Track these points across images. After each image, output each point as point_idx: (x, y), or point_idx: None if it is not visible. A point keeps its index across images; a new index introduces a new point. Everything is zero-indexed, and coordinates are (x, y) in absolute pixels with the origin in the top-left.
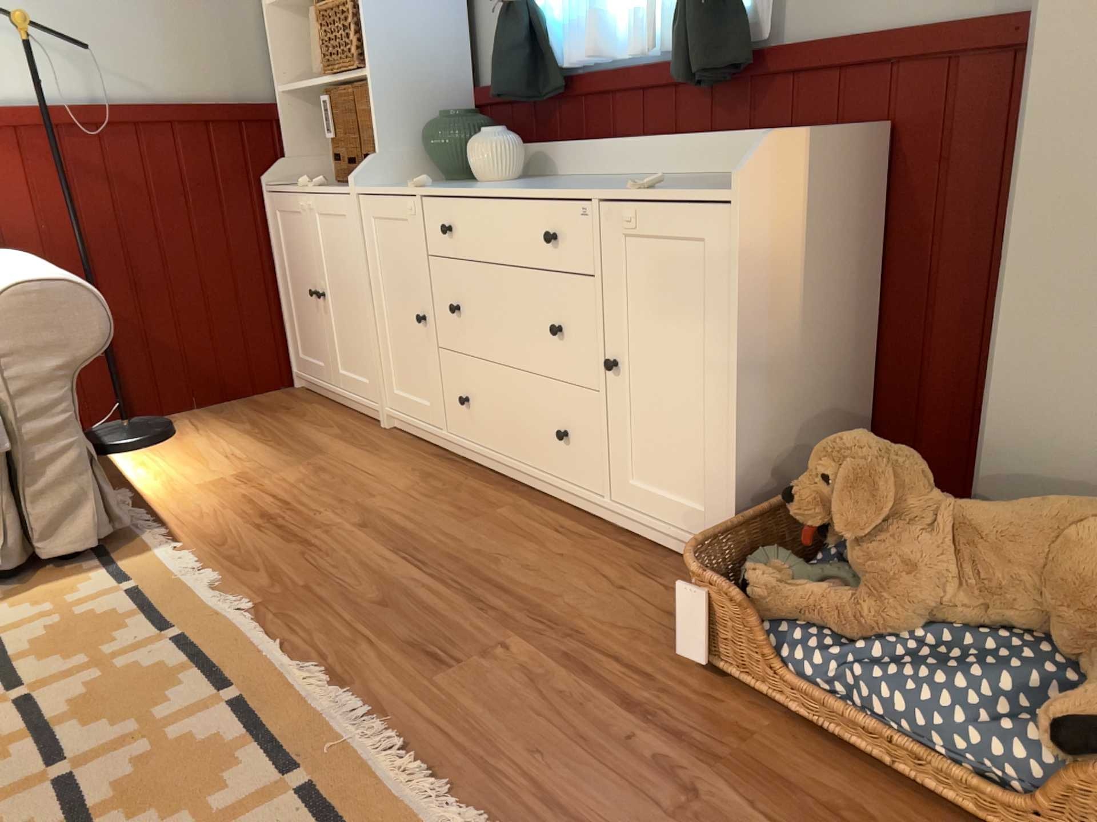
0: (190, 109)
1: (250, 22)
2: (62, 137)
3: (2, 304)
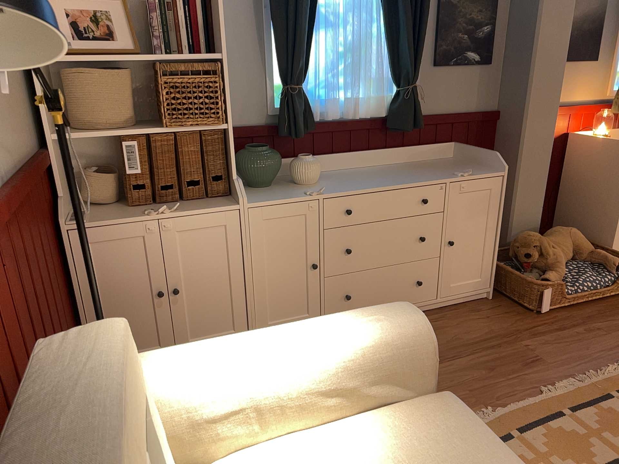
0: (31, 165)
1: (18, 74)
2: (1, 225)
3: (427, 335)
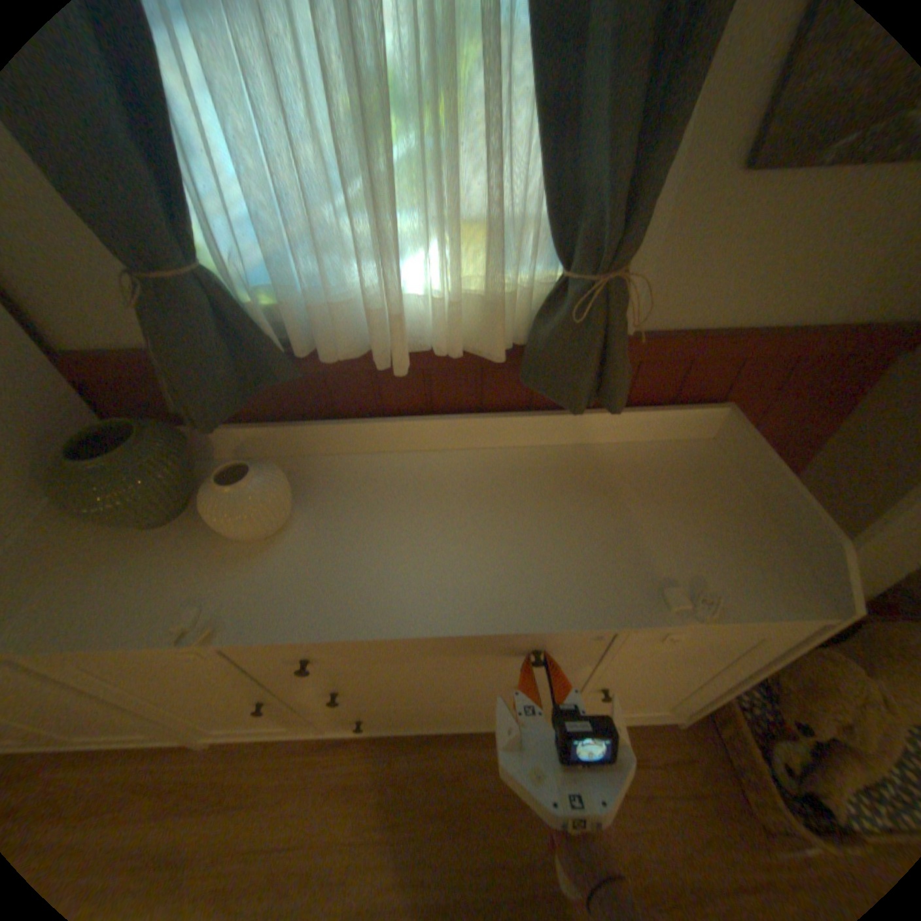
0: None
1: None
2: None
3: None
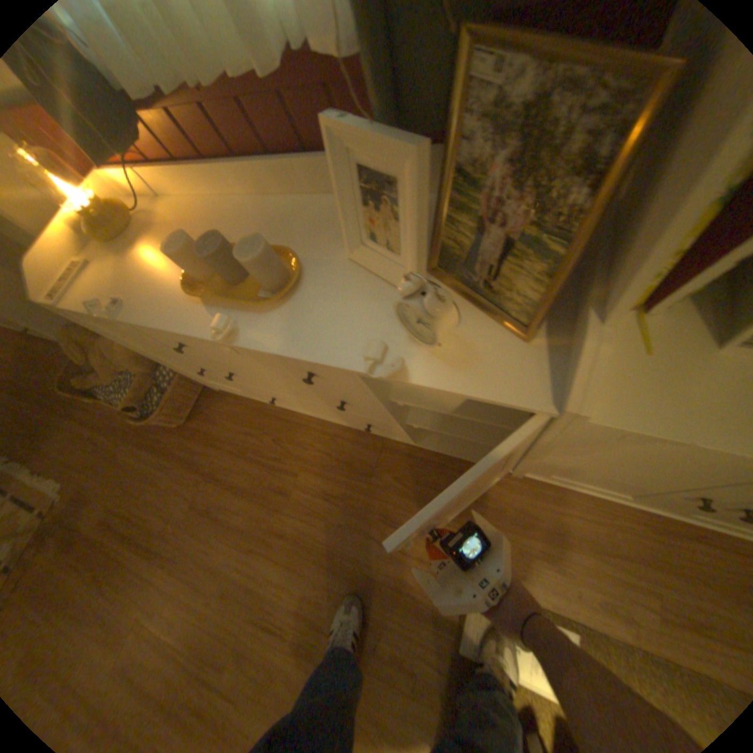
0: None
1: None
2: None
3: None
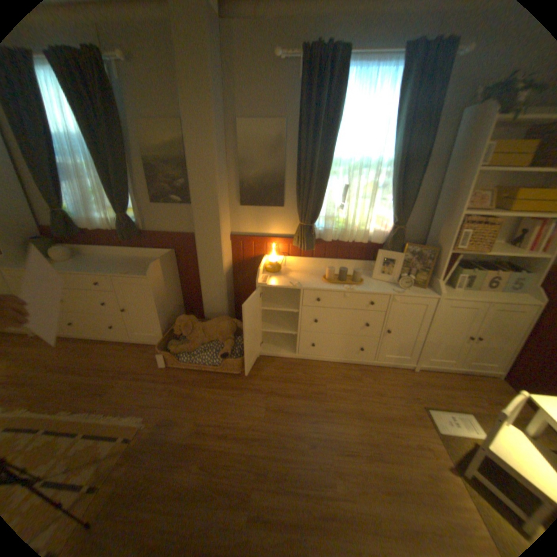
0: None
1: None
2: None
3: None
